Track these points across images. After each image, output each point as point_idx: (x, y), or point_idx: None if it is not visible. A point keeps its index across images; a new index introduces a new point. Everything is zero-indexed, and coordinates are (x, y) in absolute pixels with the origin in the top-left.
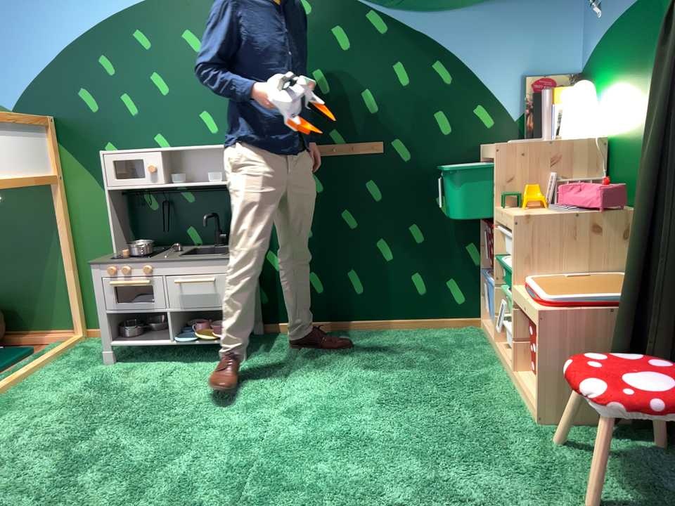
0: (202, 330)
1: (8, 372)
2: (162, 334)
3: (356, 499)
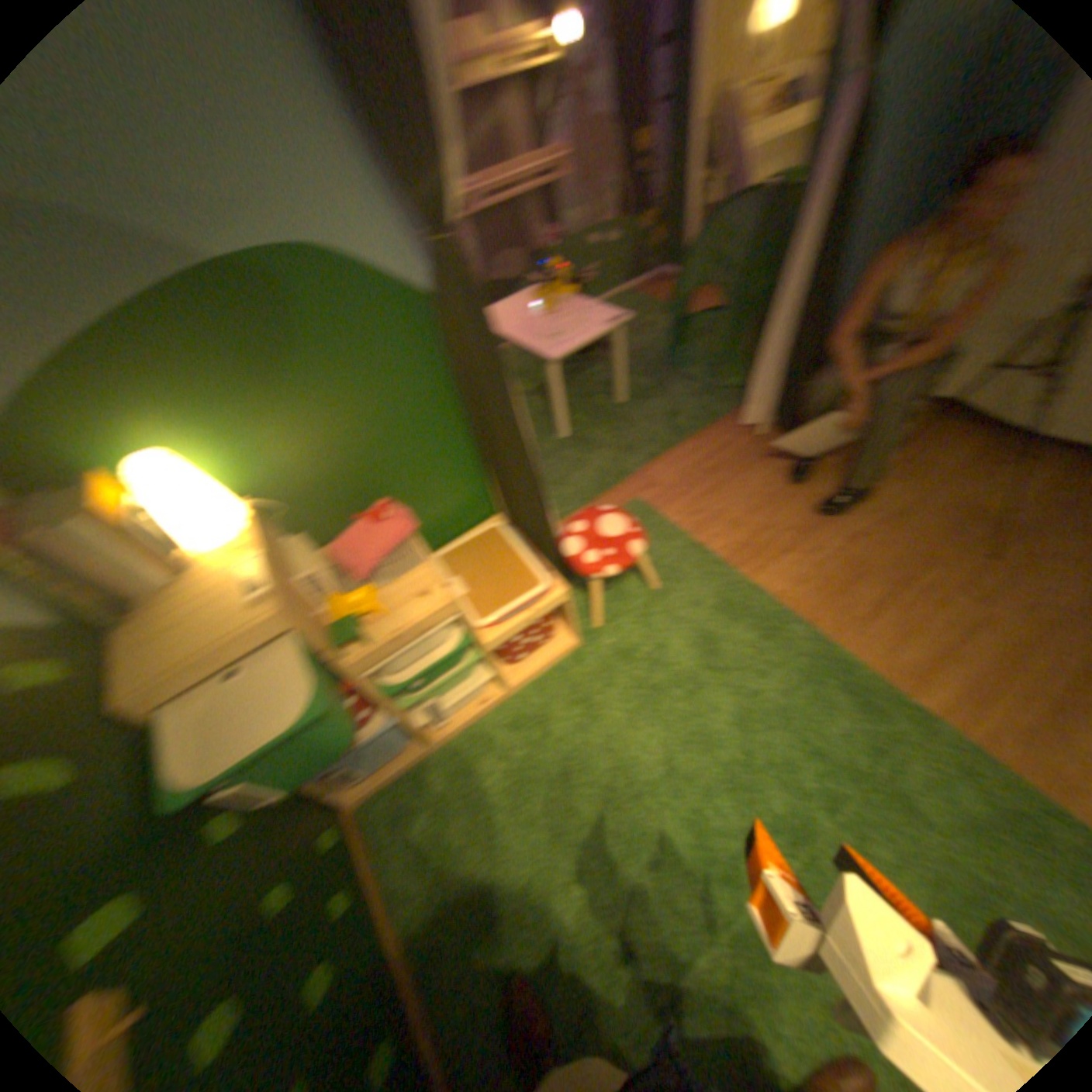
0: None
1: None
2: None
3: (775, 706)
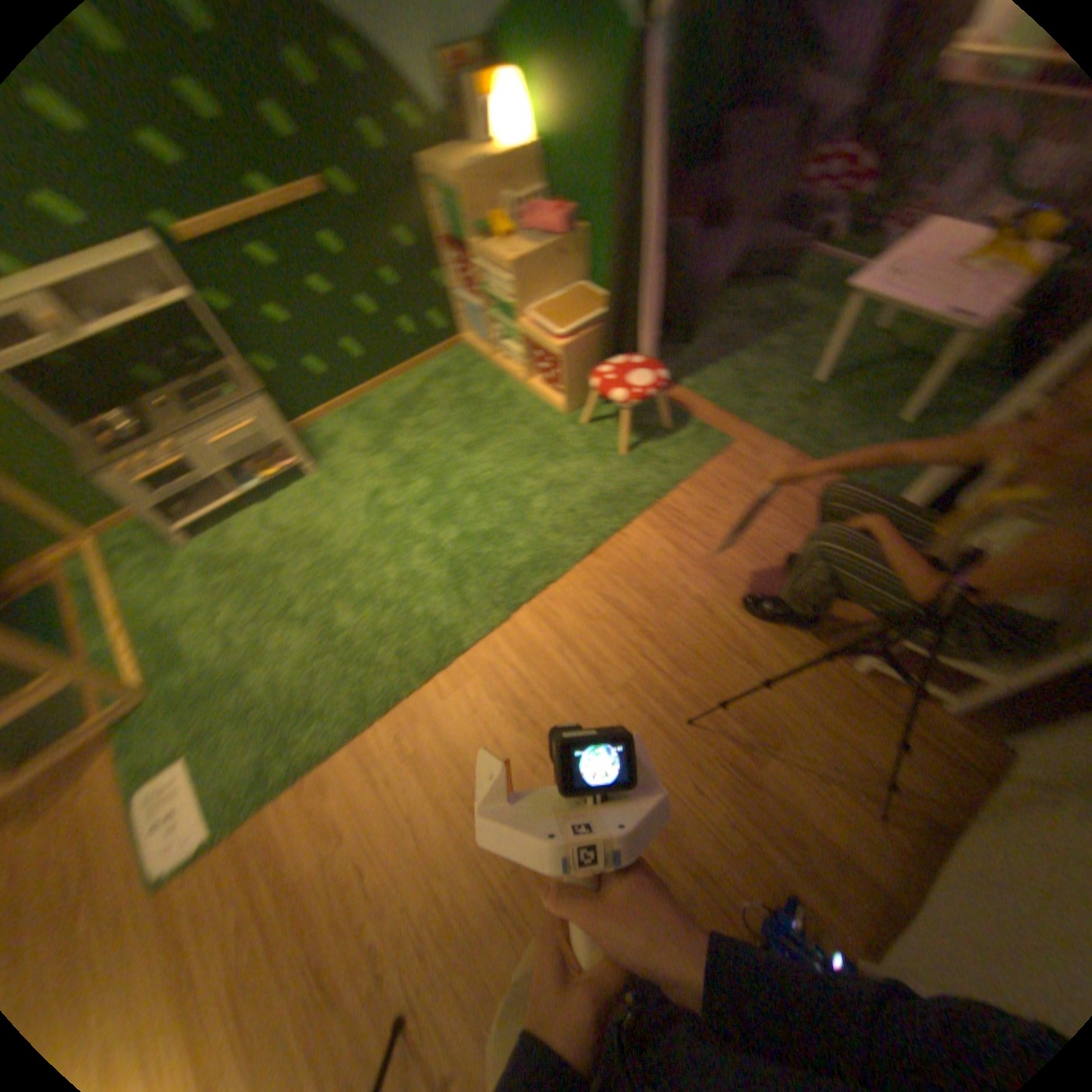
0: (259, 465)
1: (80, 612)
2: (214, 489)
3: (519, 519)
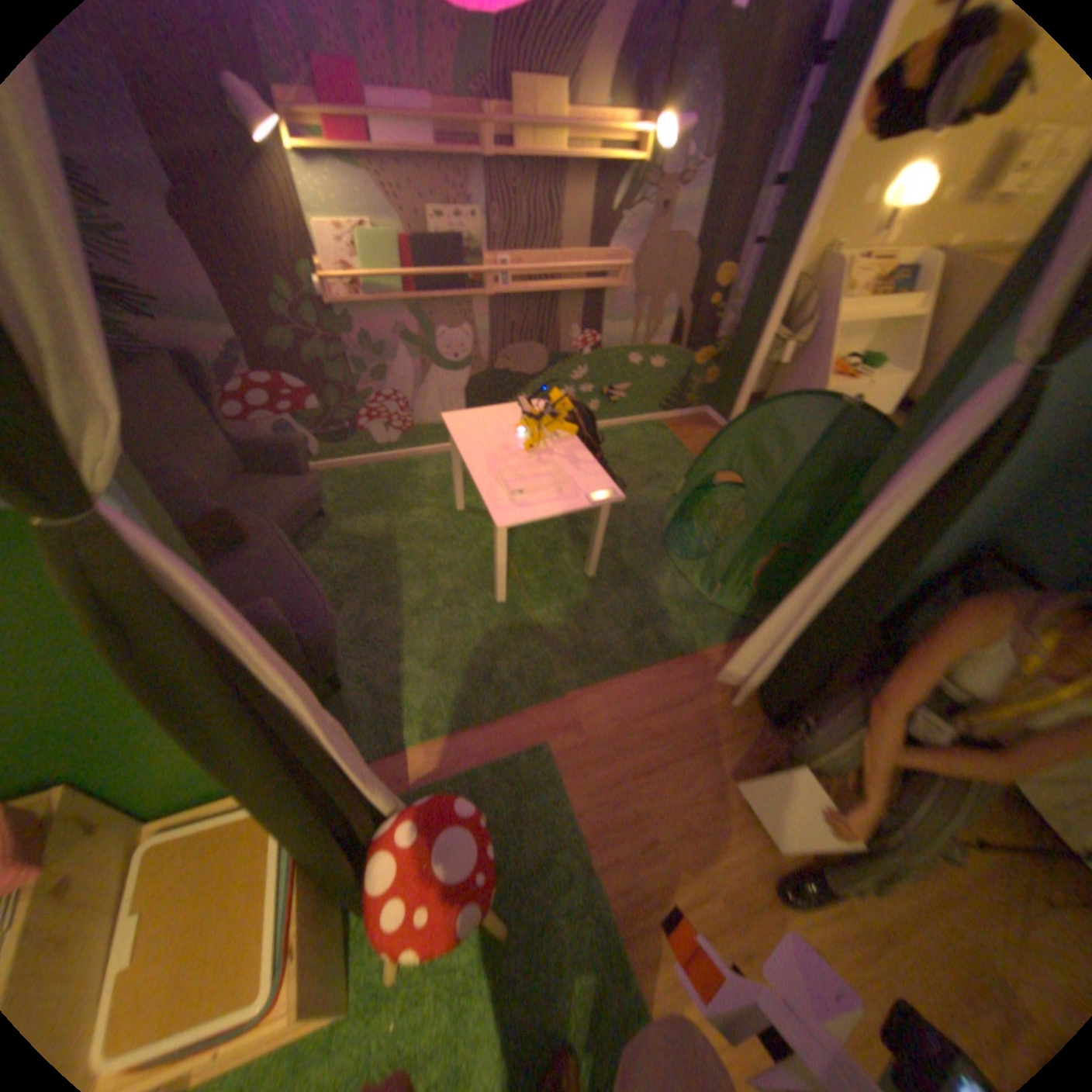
0: None
1: None
2: None
3: None
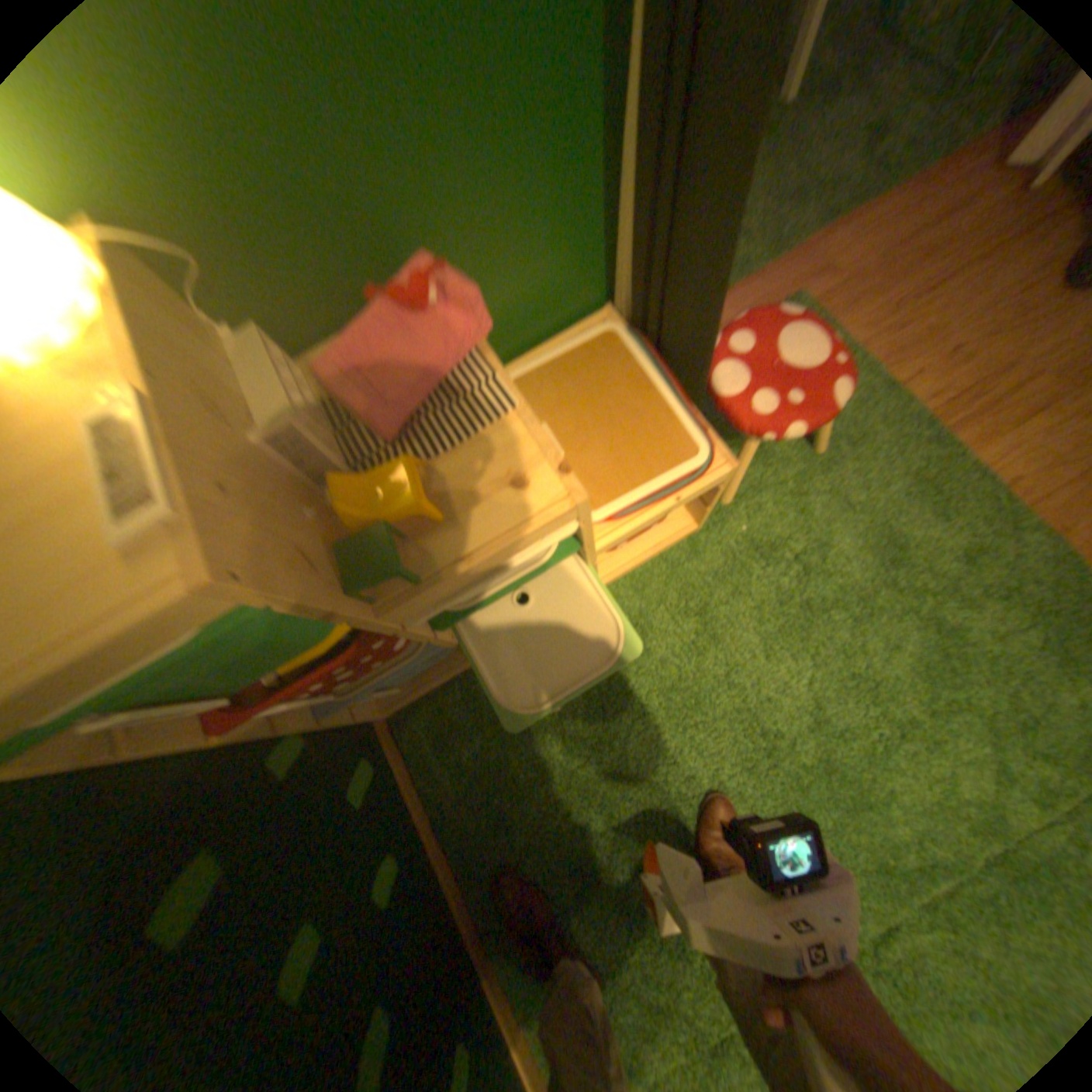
0: None
1: None
2: None
3: (980, 652)
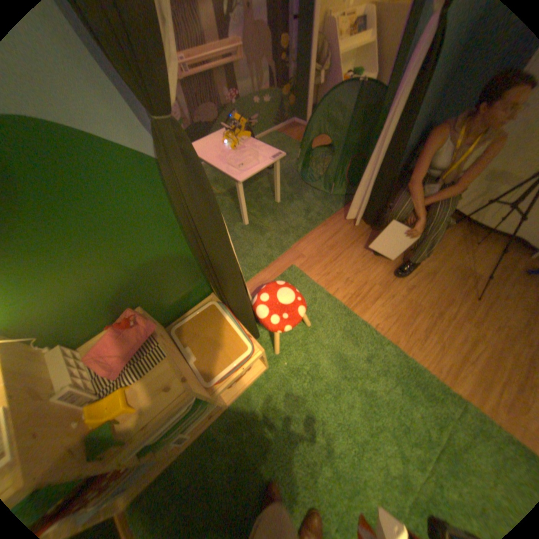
0: None
1: None
2: None
3: (382, 401)
